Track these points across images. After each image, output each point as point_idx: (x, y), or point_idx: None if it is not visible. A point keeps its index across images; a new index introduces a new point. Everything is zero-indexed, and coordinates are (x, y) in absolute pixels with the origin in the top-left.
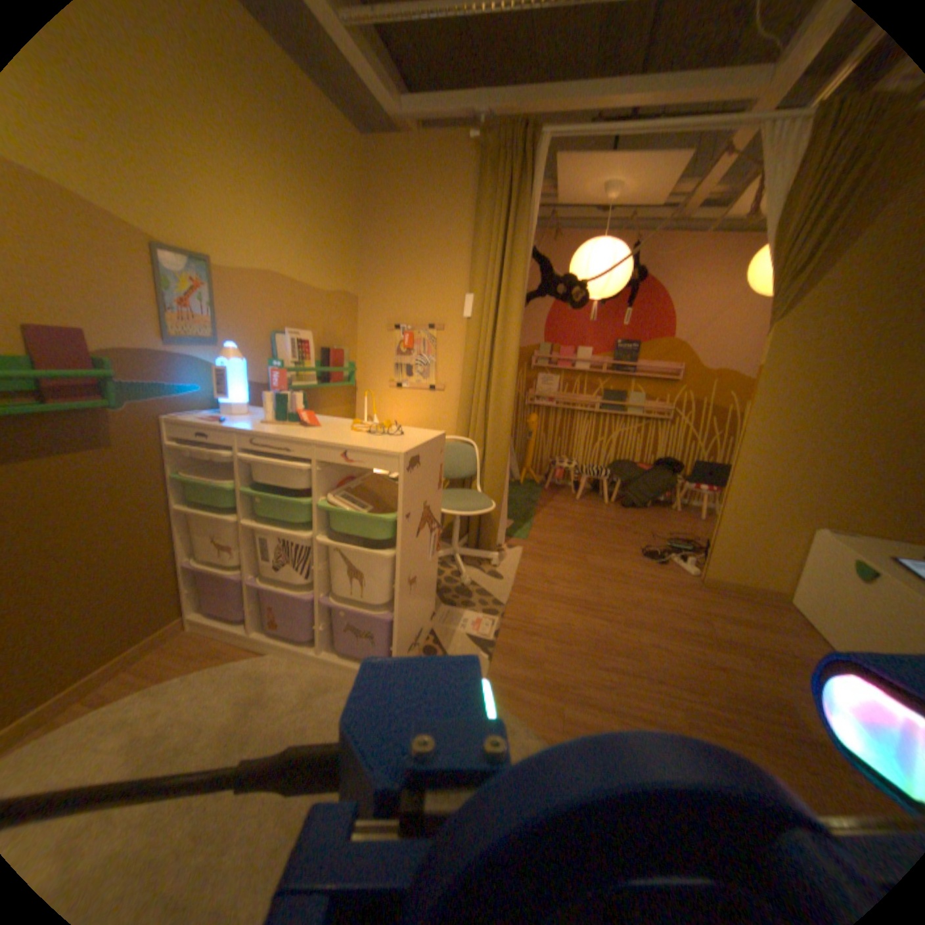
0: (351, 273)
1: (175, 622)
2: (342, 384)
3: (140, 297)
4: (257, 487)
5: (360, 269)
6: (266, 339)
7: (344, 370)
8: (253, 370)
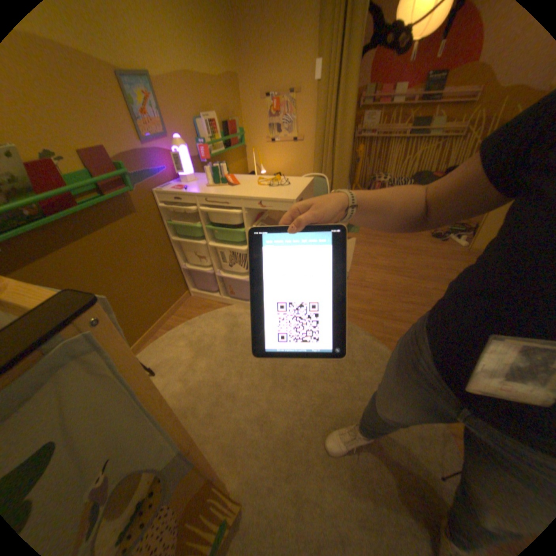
0: (230, 55)
1: (186, 292)
2: (237, 145)
3: (120, 114)
4: (211, 224)
5: (235, 48)
6: (190, 124)
7: (237, 135)
8: (188, 148)
